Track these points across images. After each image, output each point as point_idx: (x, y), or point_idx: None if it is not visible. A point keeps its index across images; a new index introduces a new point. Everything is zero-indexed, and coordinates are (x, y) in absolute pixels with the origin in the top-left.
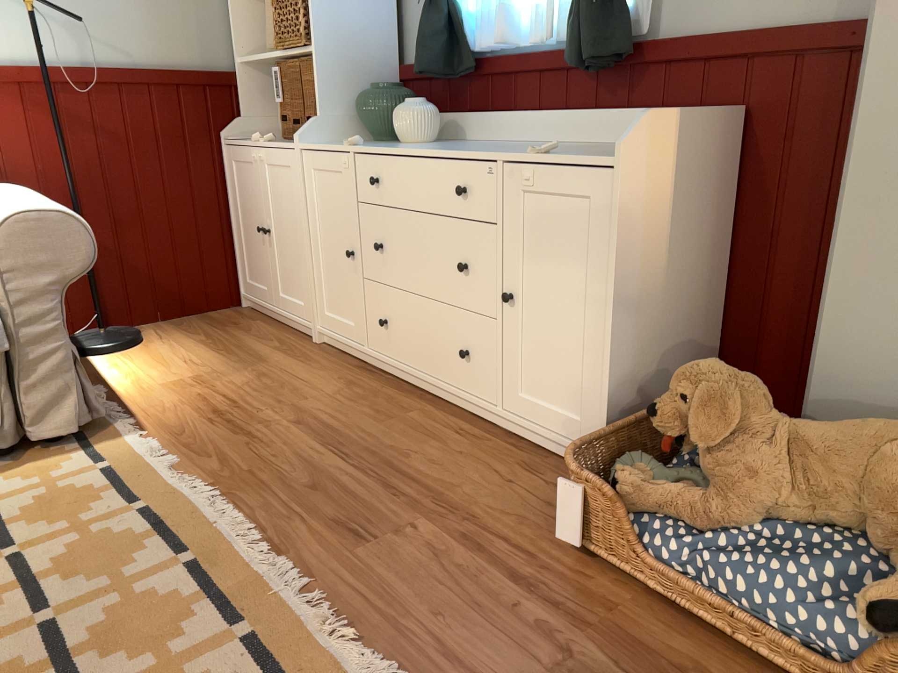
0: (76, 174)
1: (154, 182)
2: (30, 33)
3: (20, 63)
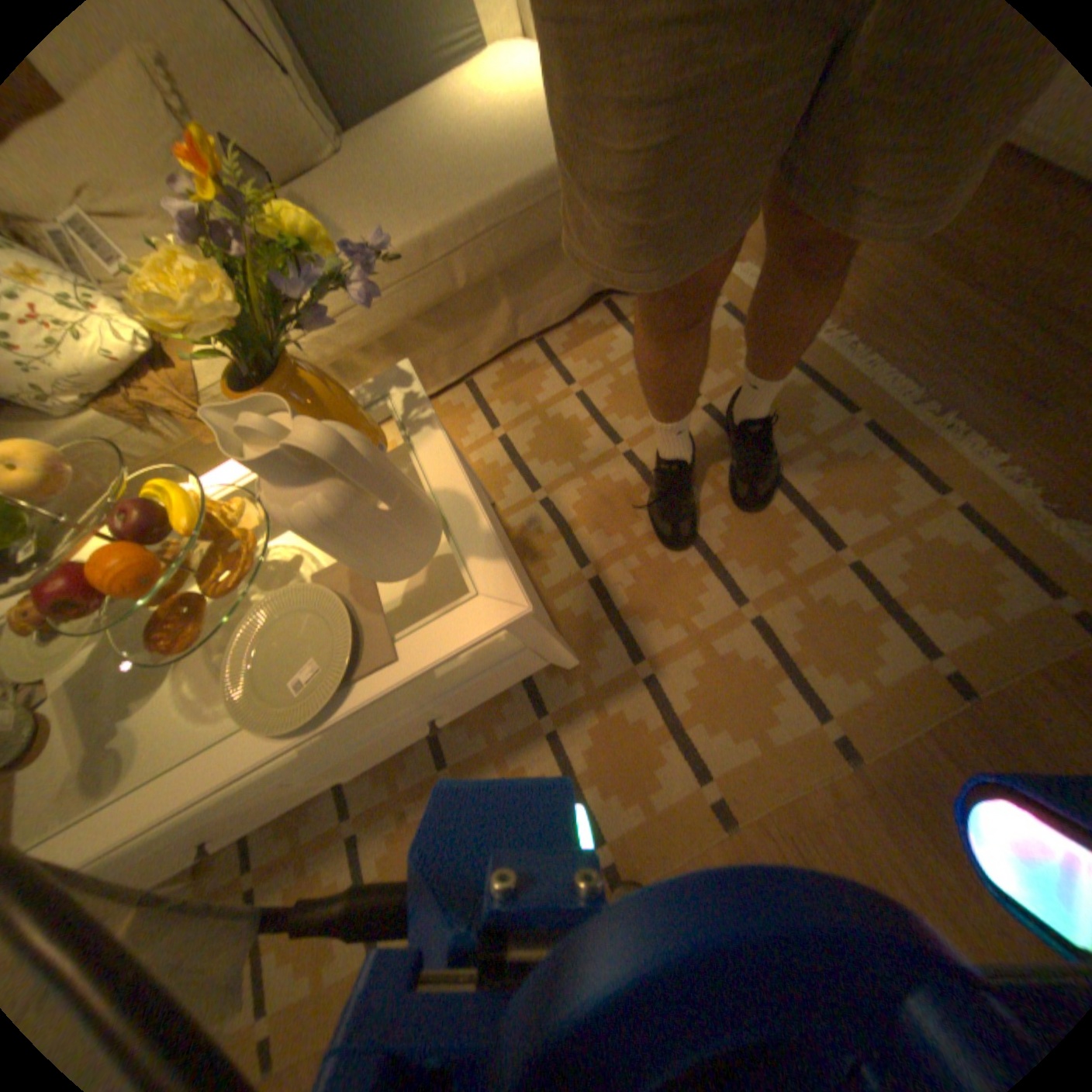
0: None
1: None
2: None
3: None
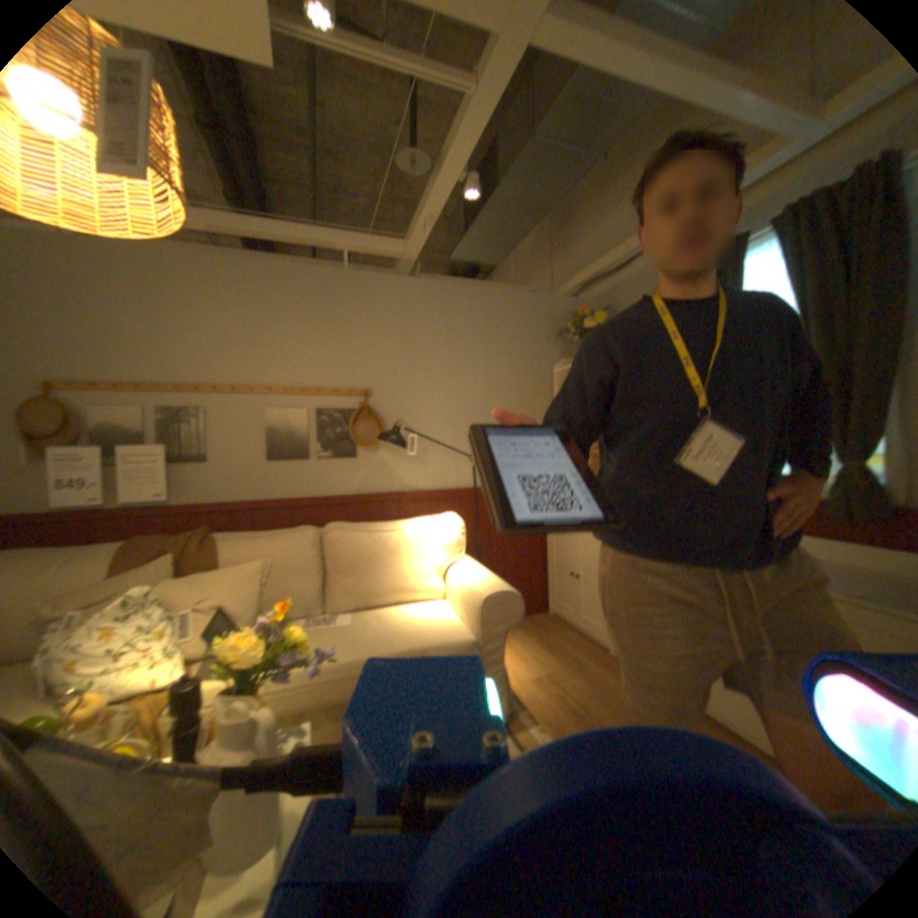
0: (476, 538)
1: (512, 541)
2: (466, 470)
3: (460, 484)
